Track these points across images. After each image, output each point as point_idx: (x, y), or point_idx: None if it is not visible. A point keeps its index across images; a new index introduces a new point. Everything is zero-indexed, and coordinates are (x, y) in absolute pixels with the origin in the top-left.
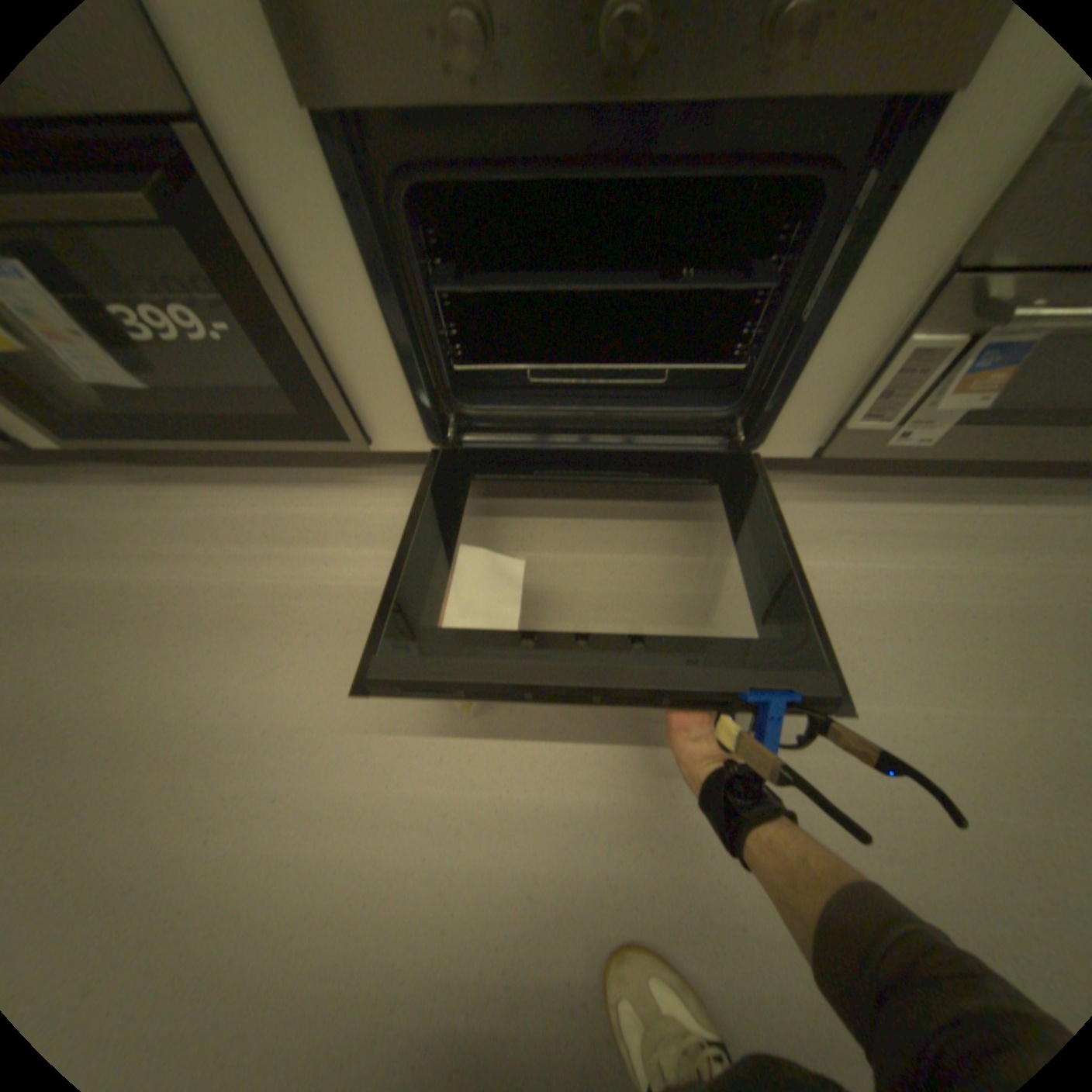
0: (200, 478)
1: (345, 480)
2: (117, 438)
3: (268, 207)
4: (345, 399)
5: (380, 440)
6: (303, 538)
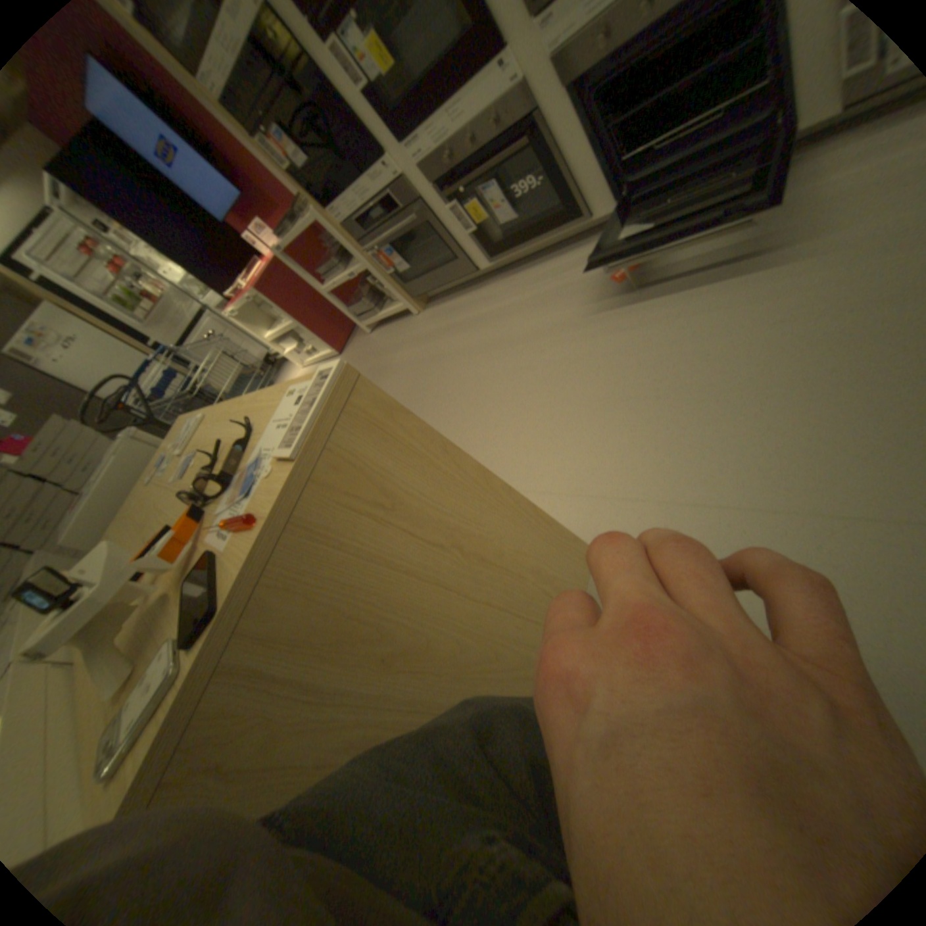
0: (531, 265)
1: (585, 243)
2: (507, 251)
3: (556, 124)
4: (582, 195)
5: (598, 212)
6: (569, 268)
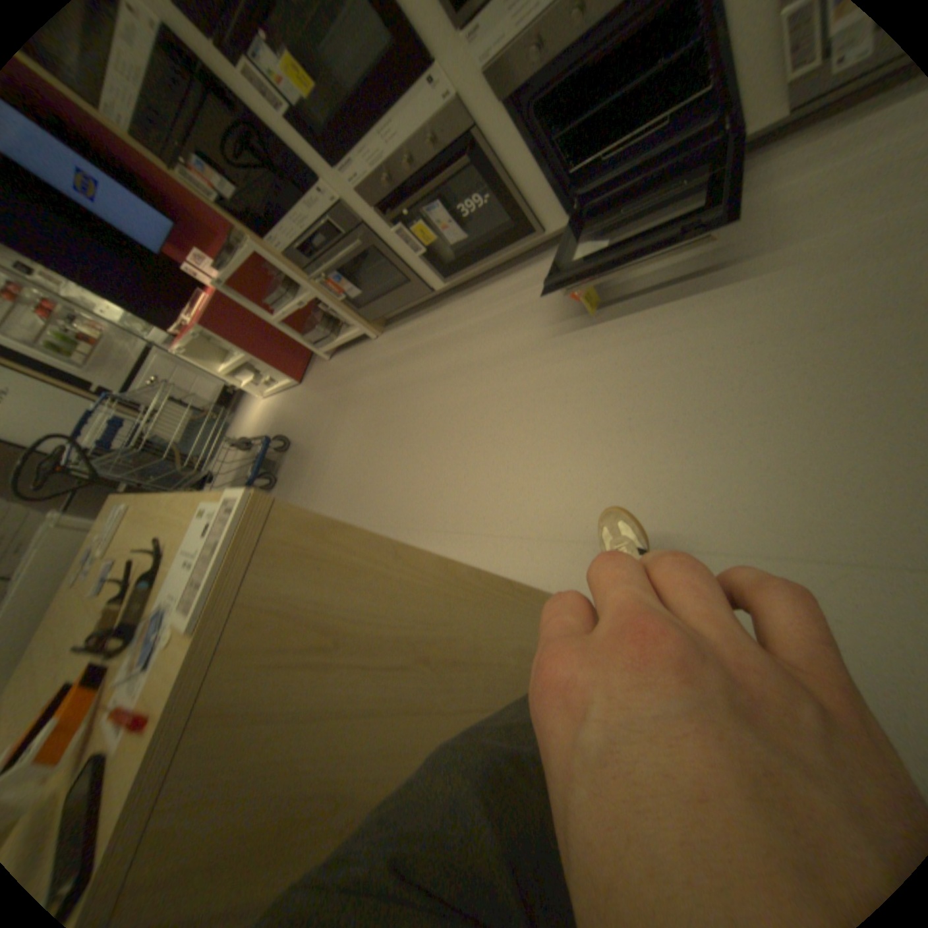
0: (487, 283)
1: (540, 258)
2: (461, 271)
3: (496, 140)
4: (532, 210)
5: (549, 227)
6: (526, 286)
